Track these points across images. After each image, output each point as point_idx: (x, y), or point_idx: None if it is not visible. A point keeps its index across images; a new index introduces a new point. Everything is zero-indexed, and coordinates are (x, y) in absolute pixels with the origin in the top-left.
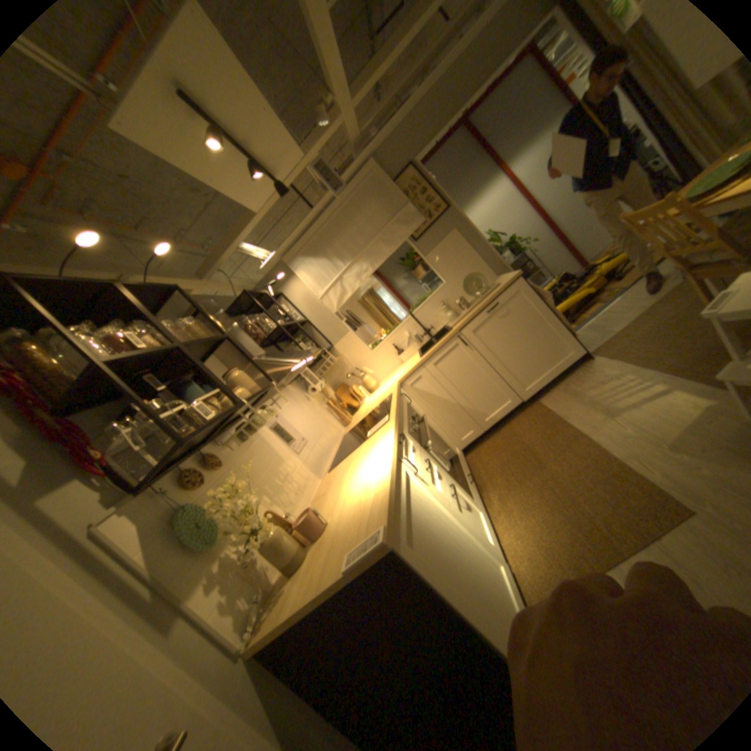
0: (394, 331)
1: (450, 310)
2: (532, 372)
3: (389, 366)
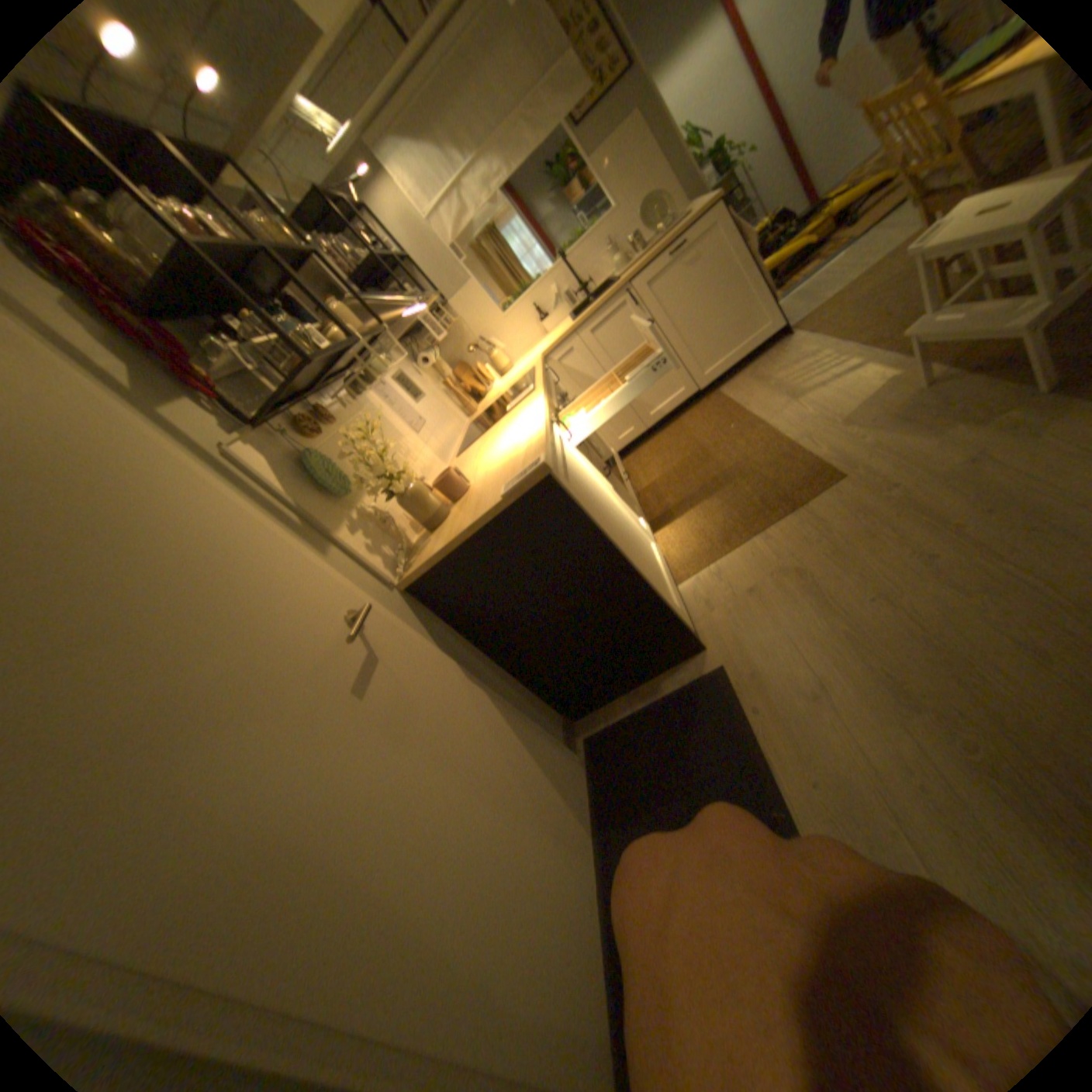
0: (535, 283)
1: (617, 254)
2: (716, 348)
3: (527, 338)
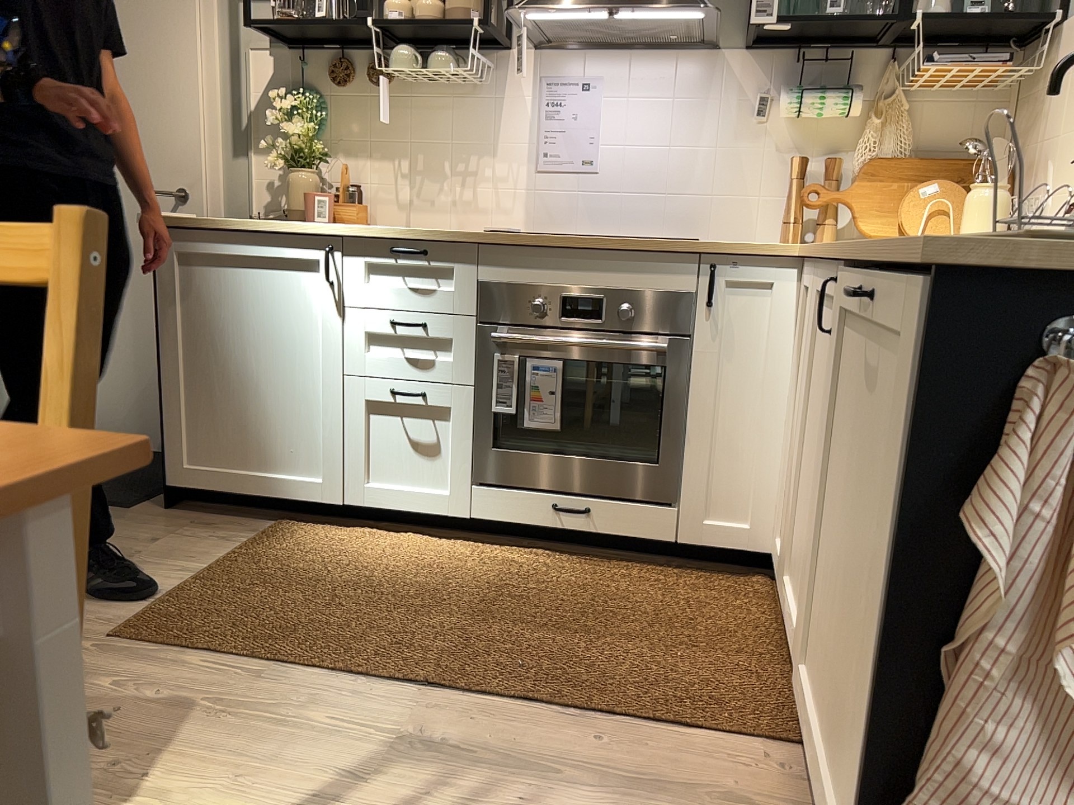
0: None
1: None
2: (827, 666)
3: None
